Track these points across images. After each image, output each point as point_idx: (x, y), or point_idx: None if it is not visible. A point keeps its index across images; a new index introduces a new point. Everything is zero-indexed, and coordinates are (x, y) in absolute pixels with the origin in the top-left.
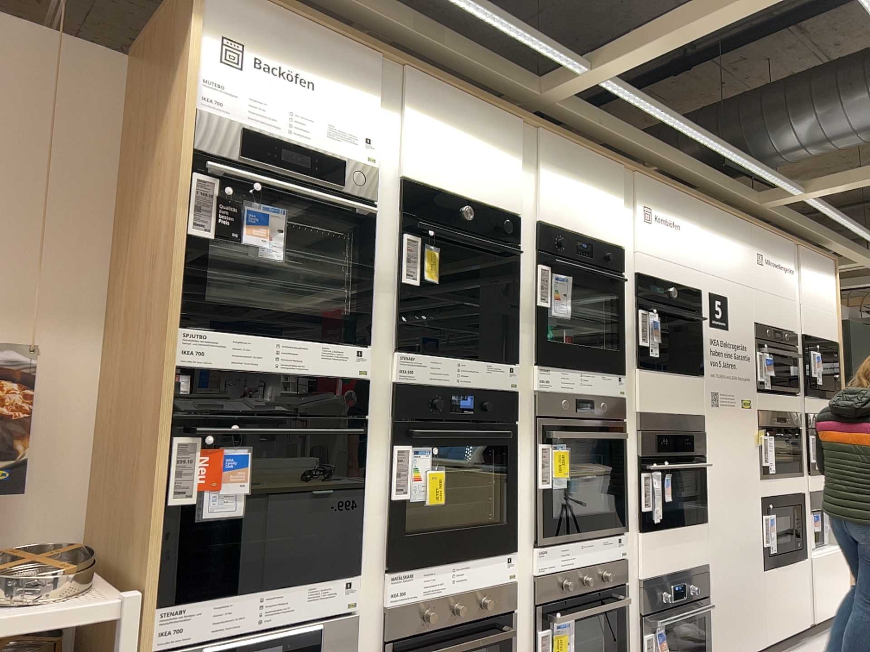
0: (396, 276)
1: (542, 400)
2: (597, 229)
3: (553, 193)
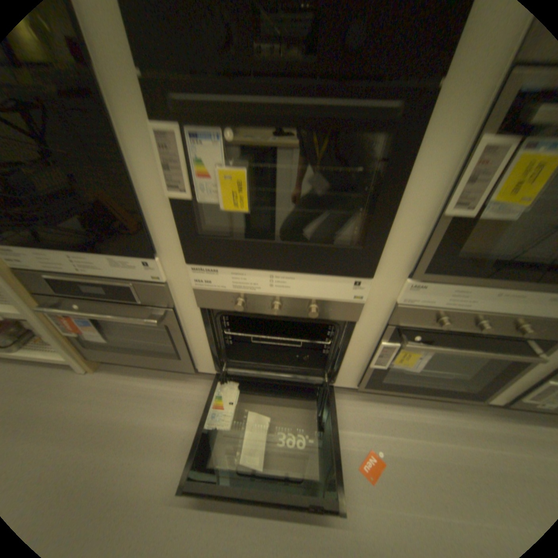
0: None
1: None
2: None
3: None
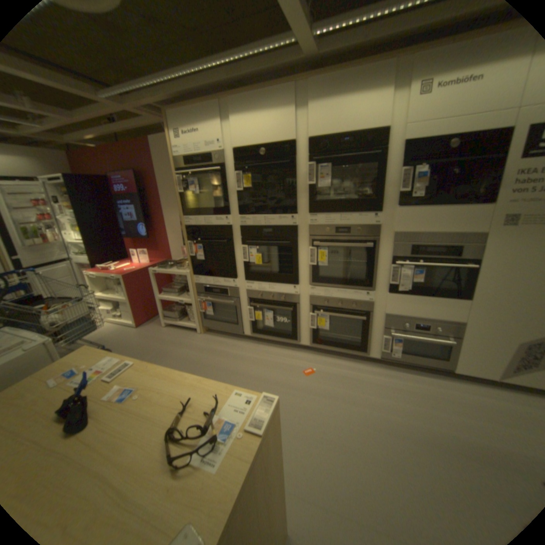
0: (236, 189)
1: (314, 230)
2: (366, 121)
3: (323, 113)
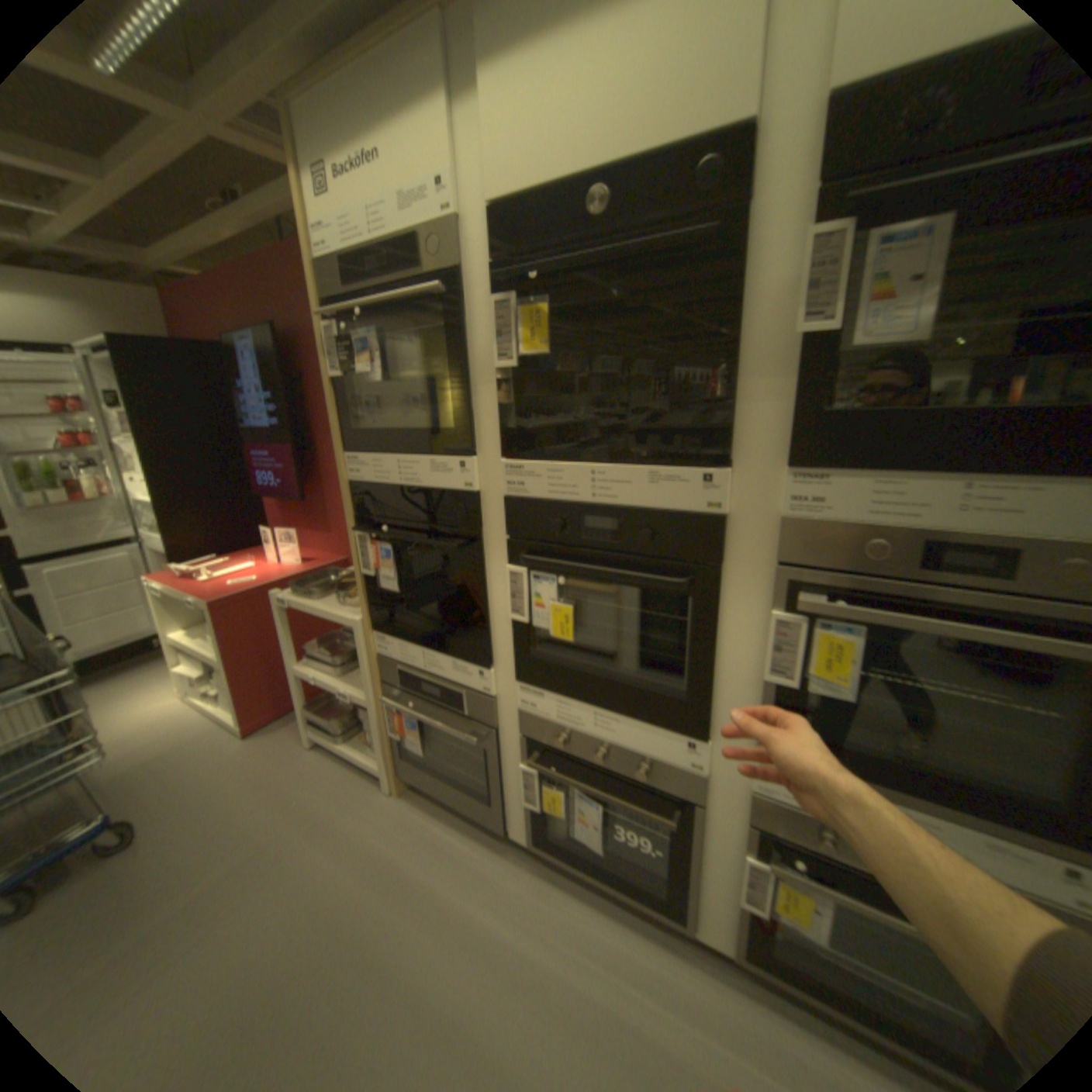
0: (496, 359)
1: (806, 540)
2: None
3: None
